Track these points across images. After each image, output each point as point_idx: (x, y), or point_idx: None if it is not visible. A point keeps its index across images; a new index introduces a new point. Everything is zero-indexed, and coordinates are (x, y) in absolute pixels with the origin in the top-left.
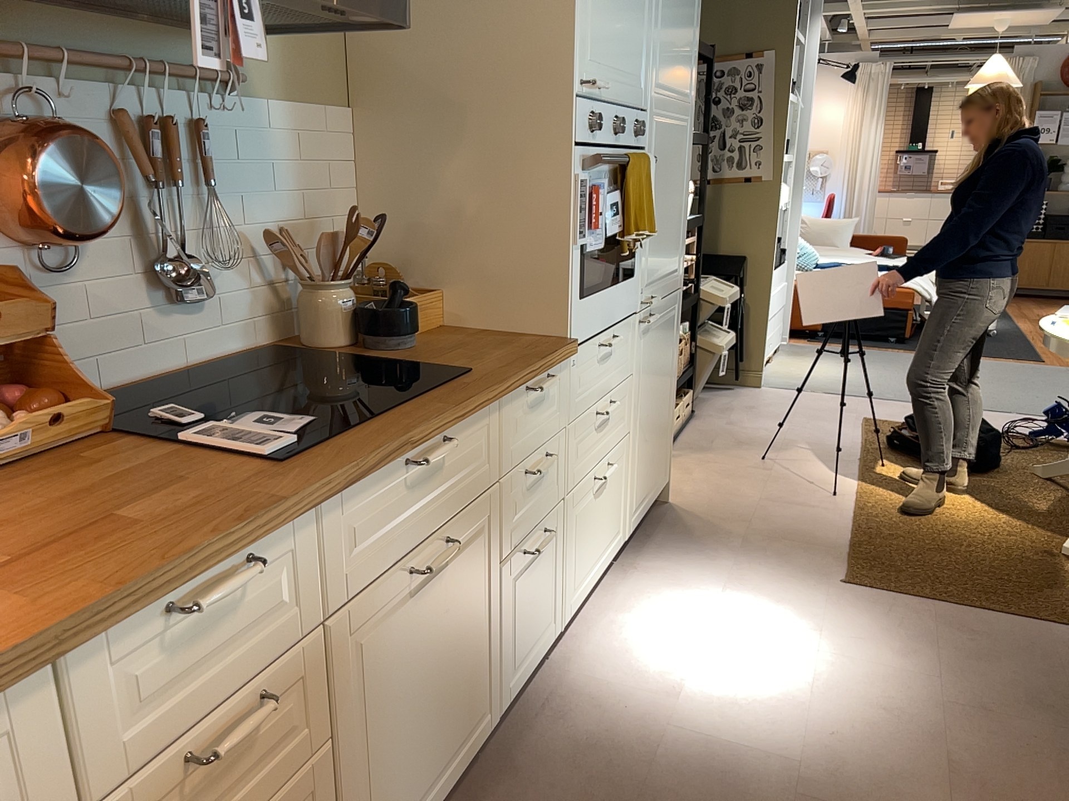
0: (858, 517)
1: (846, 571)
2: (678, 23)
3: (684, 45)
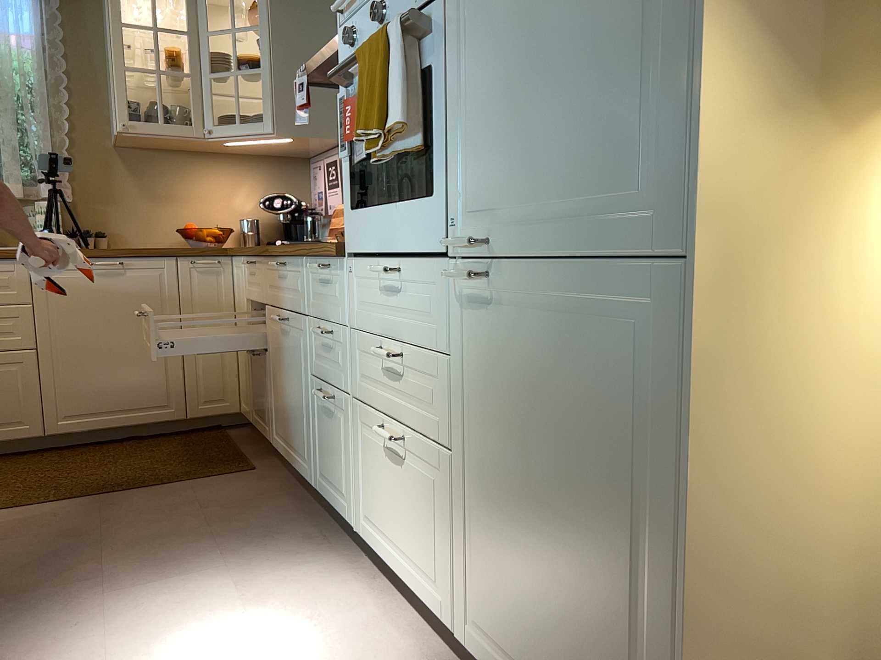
0: None
1: None
2: None
3: None
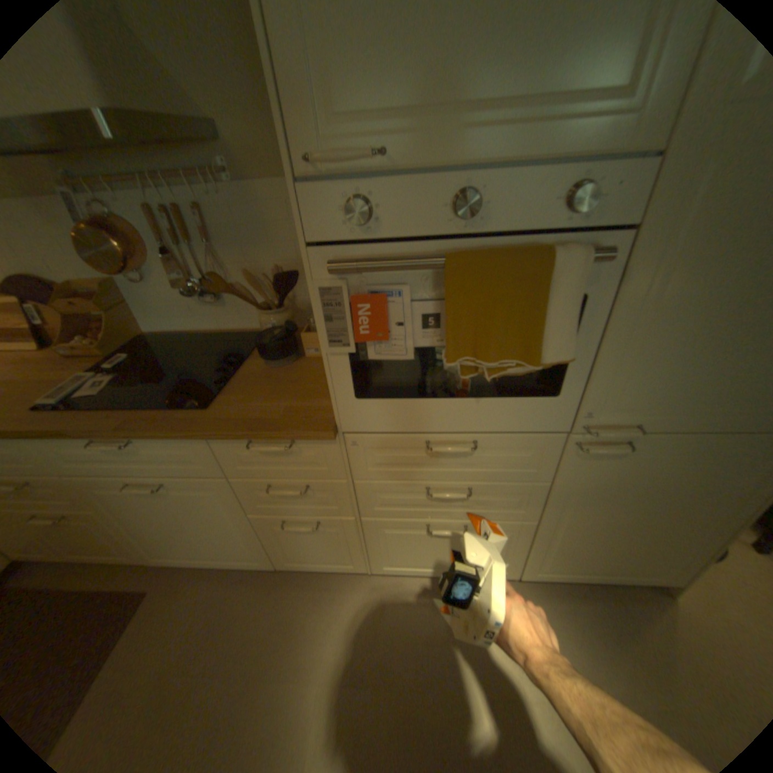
0: None
1: None
2: None
3: None
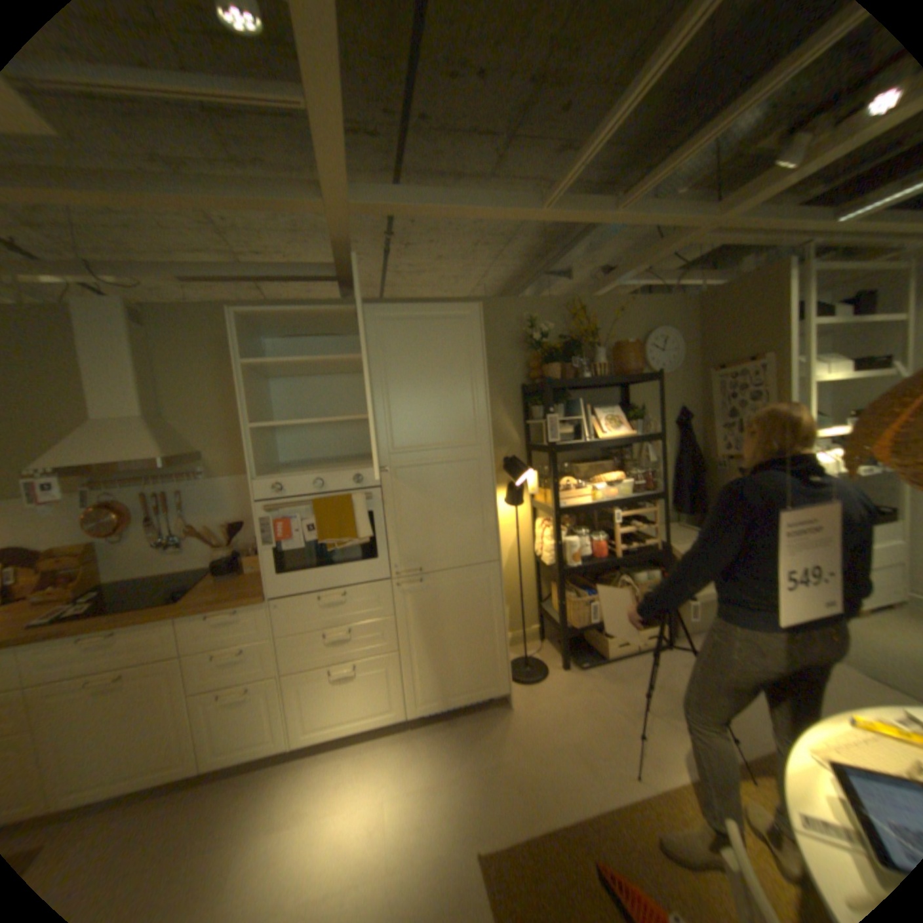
0: (609, 817)
1: (498, 851)
2: (426, 406)
3: (446, 414)
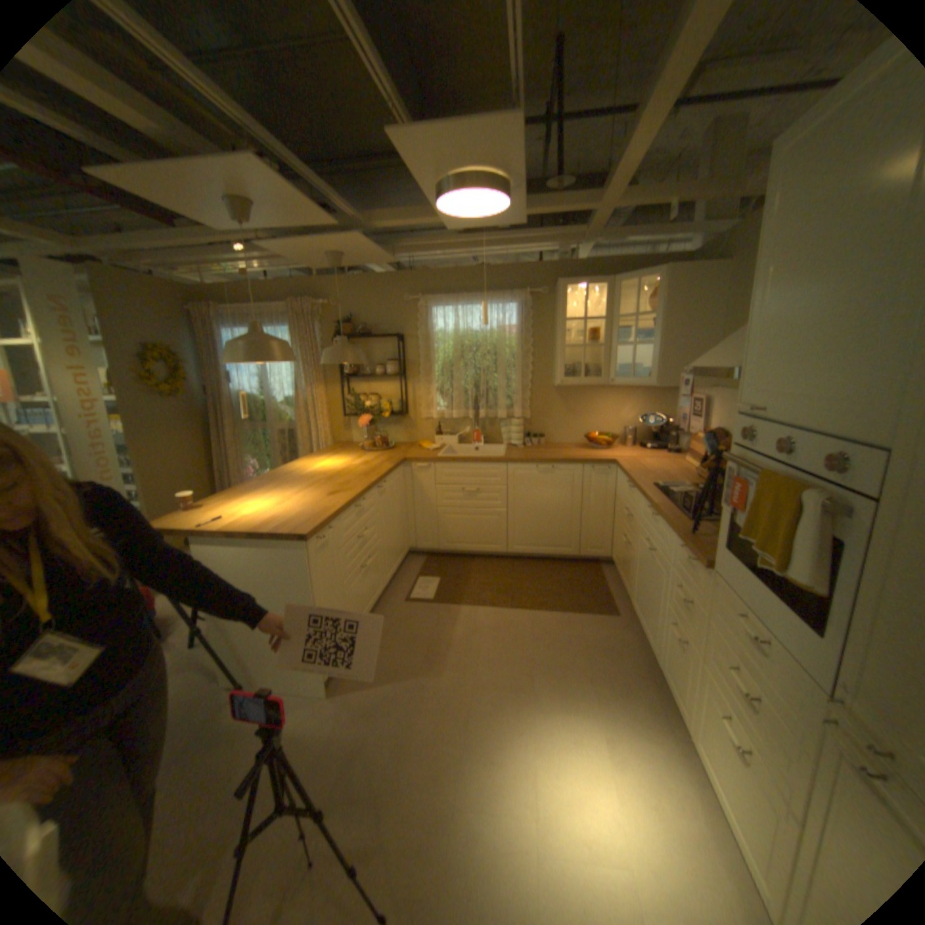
0: None
1: None
2: None
3: None
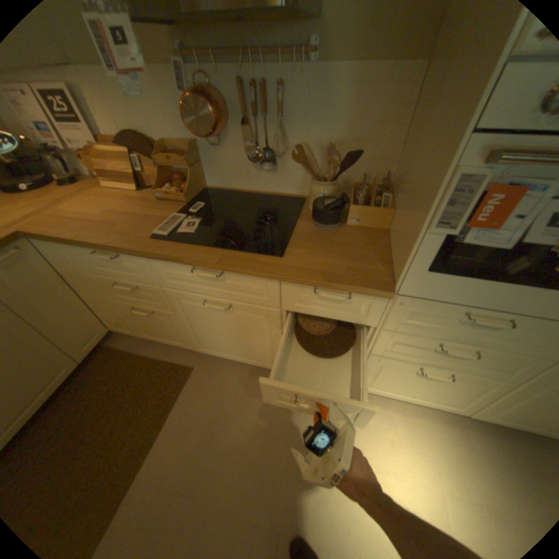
0: None
1: None
2: None
3: None
